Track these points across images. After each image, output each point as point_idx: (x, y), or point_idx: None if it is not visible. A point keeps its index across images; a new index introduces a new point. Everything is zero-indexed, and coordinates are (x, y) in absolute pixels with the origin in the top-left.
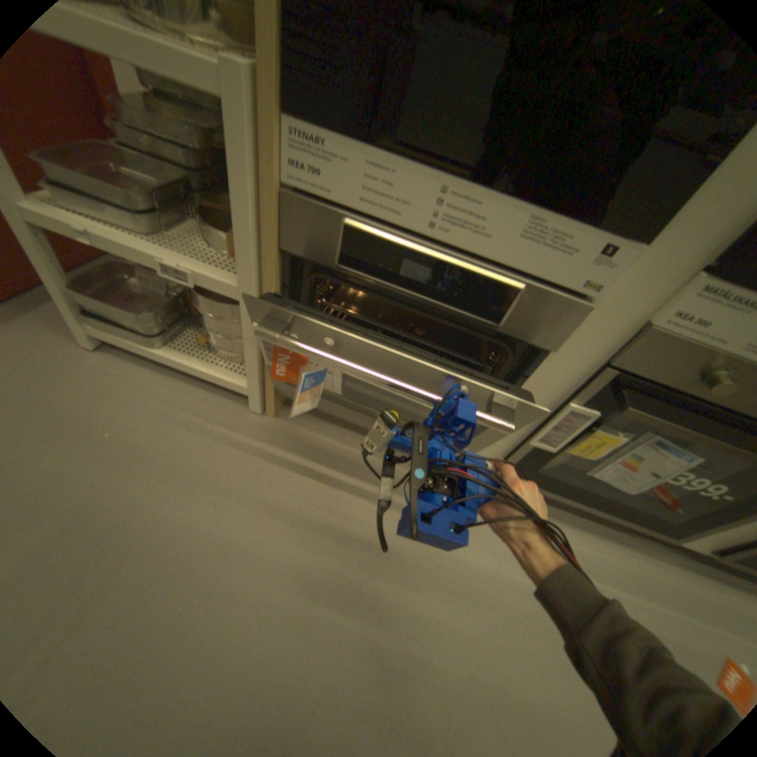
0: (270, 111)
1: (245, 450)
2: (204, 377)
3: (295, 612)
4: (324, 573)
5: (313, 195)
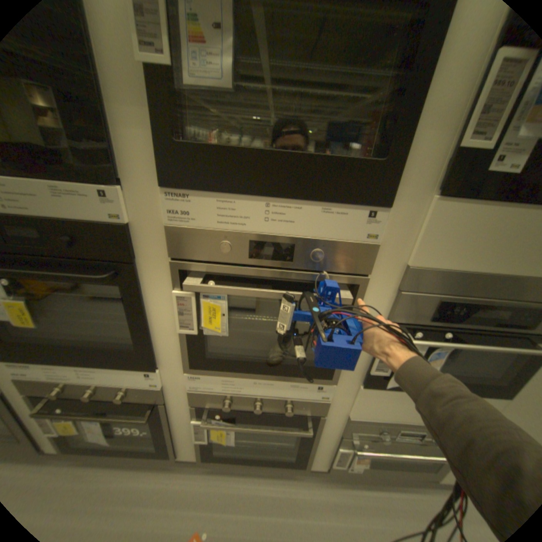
0: None
1: None
2: None
3: None
4: None
5: None
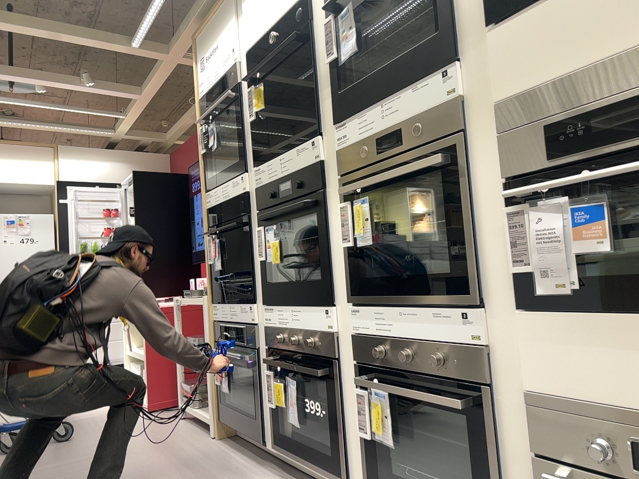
0: (209, 304)
1: (193, 445)
2: (202, 418)
3: (151, 478)
4: (172, 475)
5: (216, 320)
